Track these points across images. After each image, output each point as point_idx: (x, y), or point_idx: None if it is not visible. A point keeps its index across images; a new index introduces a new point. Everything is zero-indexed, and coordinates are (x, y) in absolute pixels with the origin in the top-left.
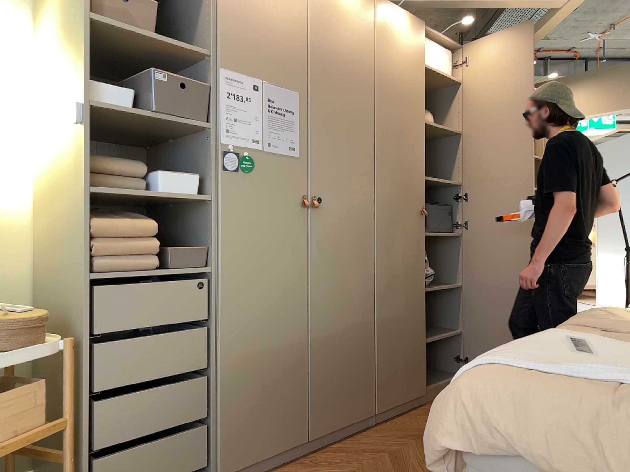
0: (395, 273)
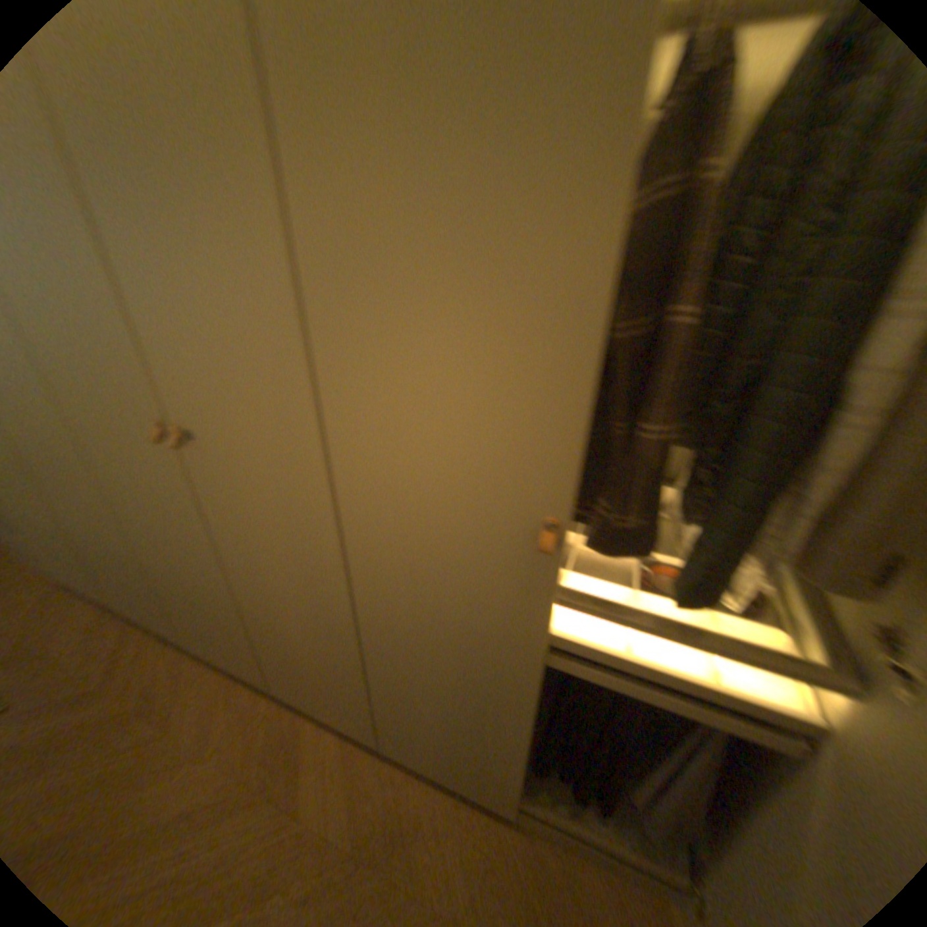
0: (136, 521)
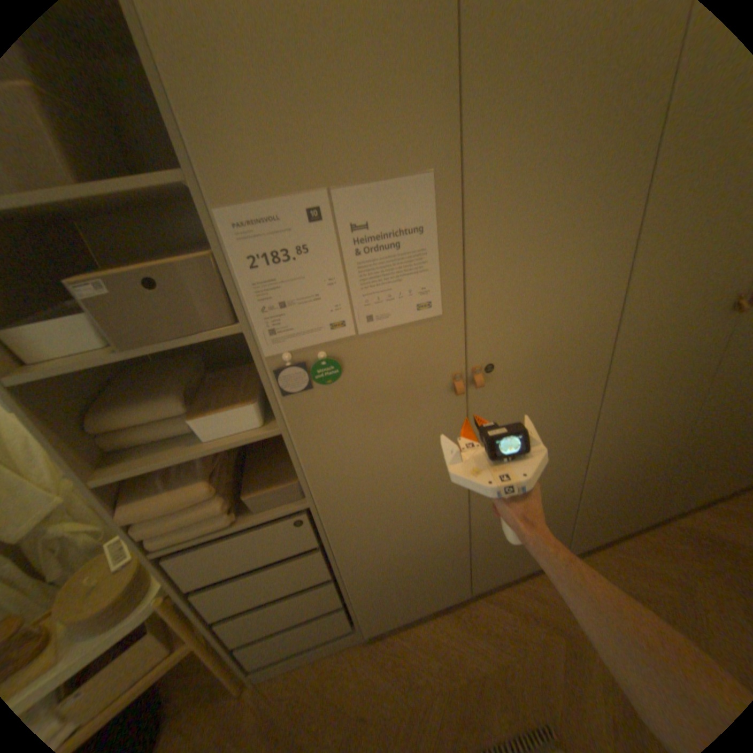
0: (635, 419)
